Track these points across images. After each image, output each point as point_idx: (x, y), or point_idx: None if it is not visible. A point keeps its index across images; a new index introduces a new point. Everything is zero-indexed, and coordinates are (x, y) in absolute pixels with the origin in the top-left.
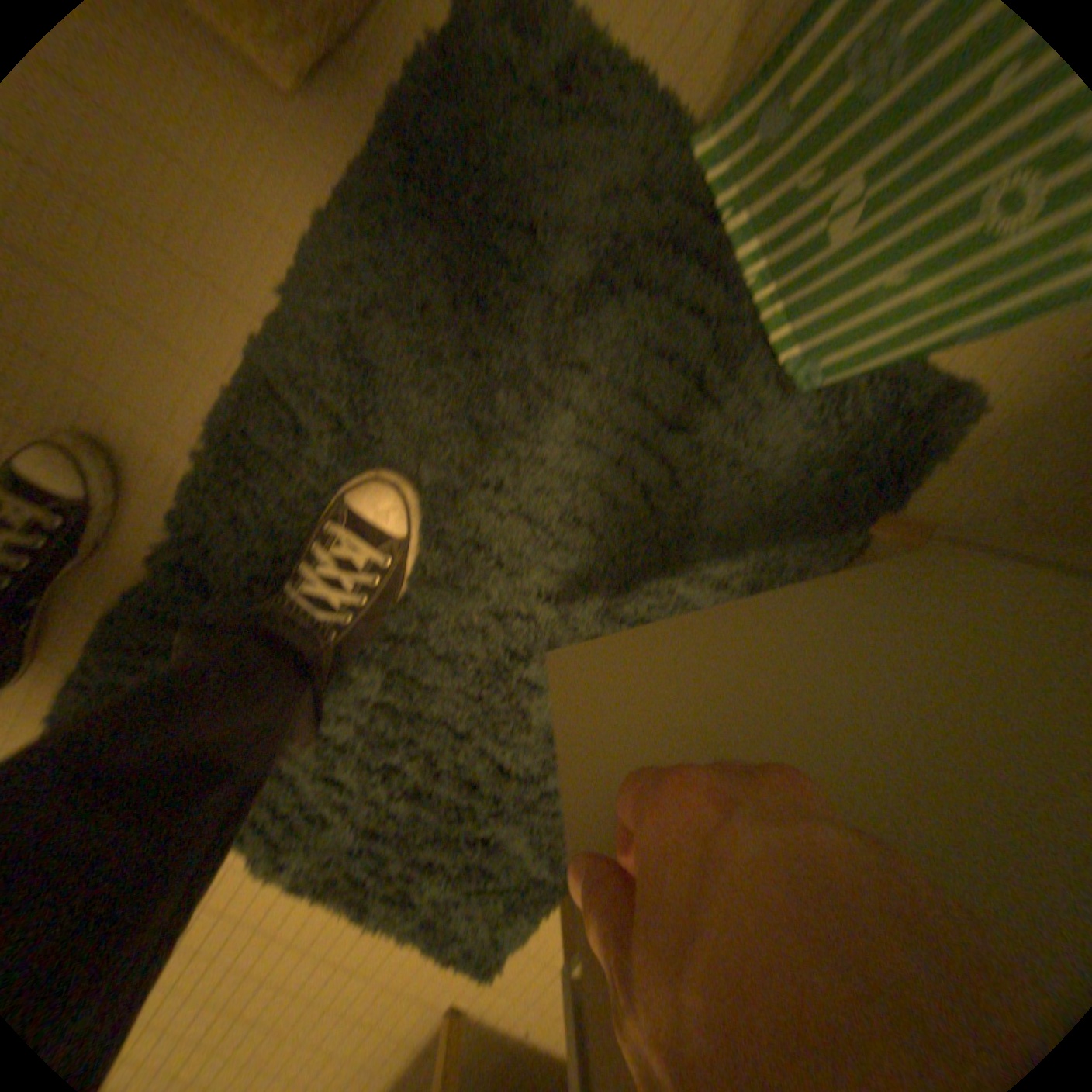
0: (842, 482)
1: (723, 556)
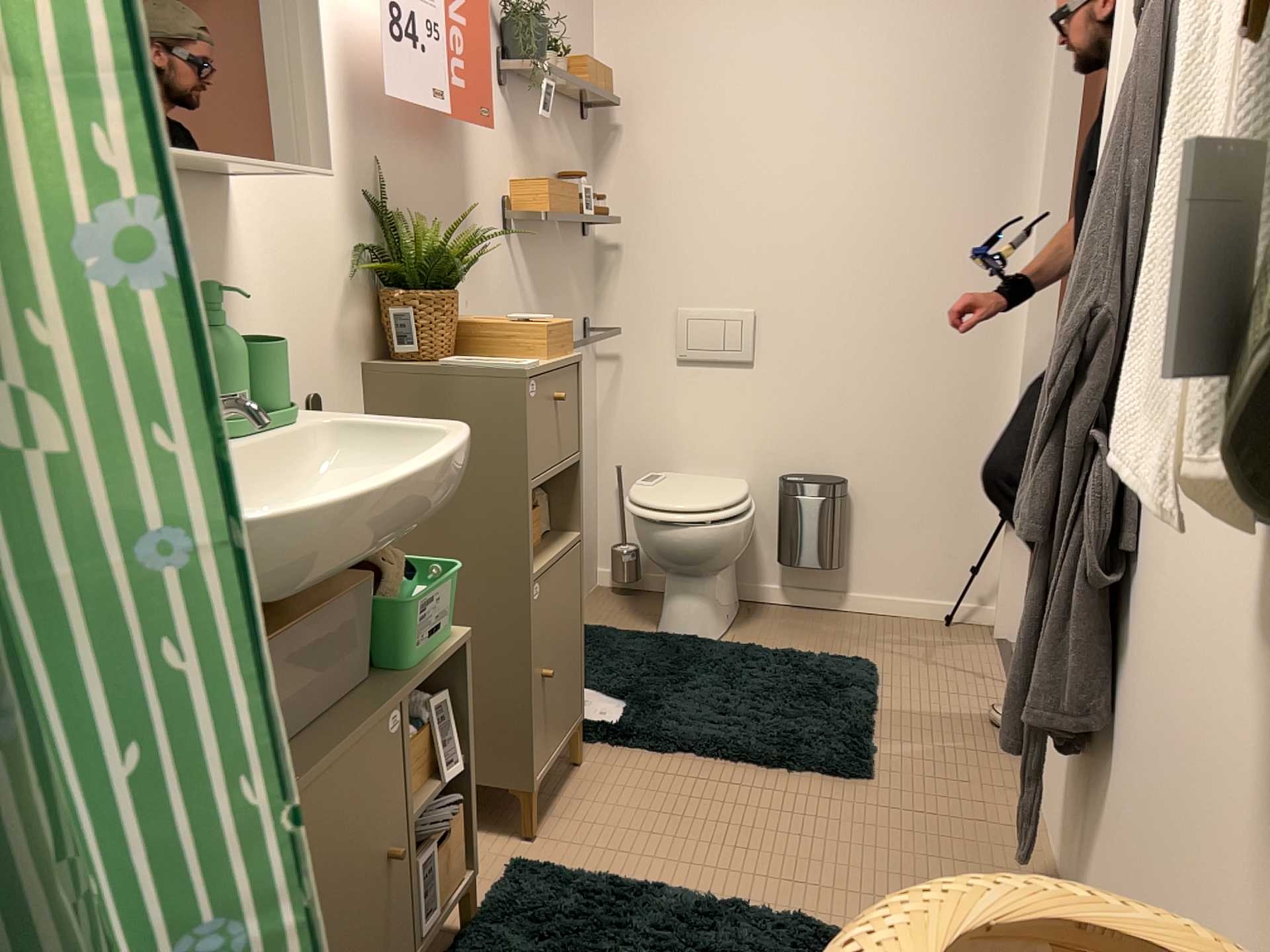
0: None
1: None
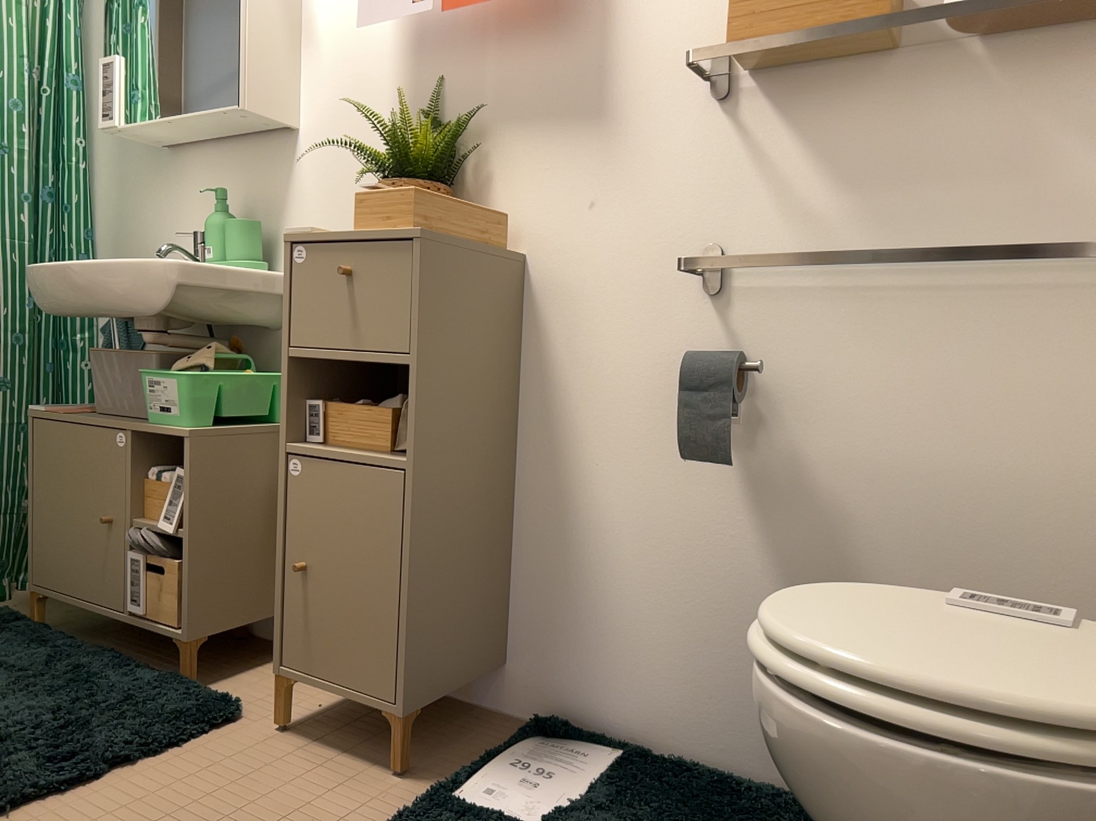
0: (9, 625)
1: (14, 645)
